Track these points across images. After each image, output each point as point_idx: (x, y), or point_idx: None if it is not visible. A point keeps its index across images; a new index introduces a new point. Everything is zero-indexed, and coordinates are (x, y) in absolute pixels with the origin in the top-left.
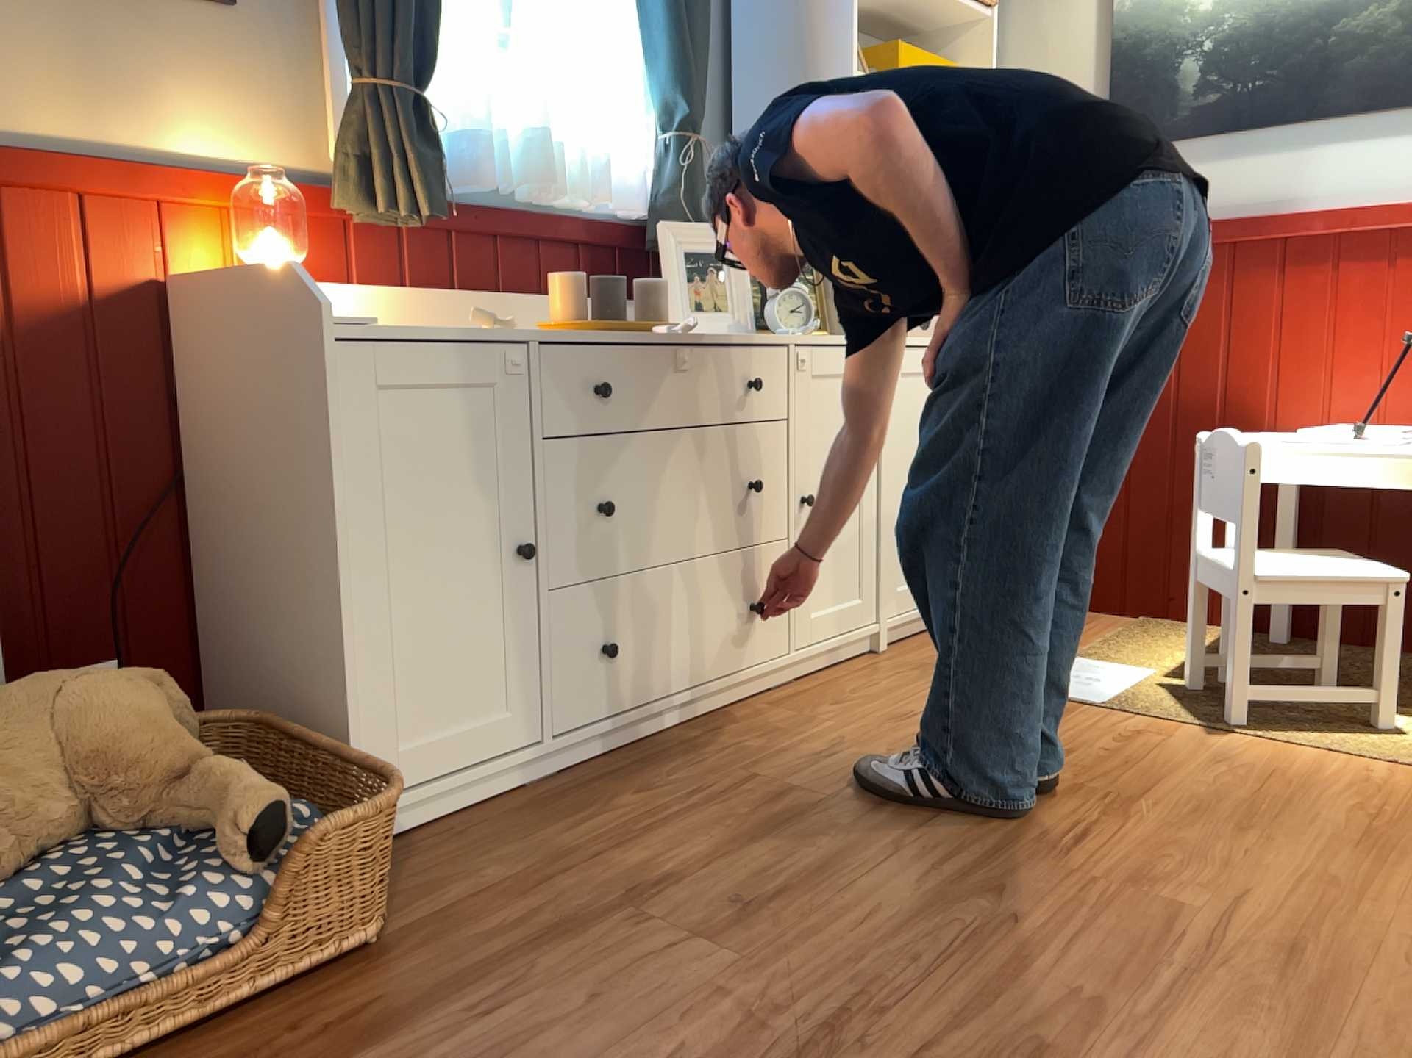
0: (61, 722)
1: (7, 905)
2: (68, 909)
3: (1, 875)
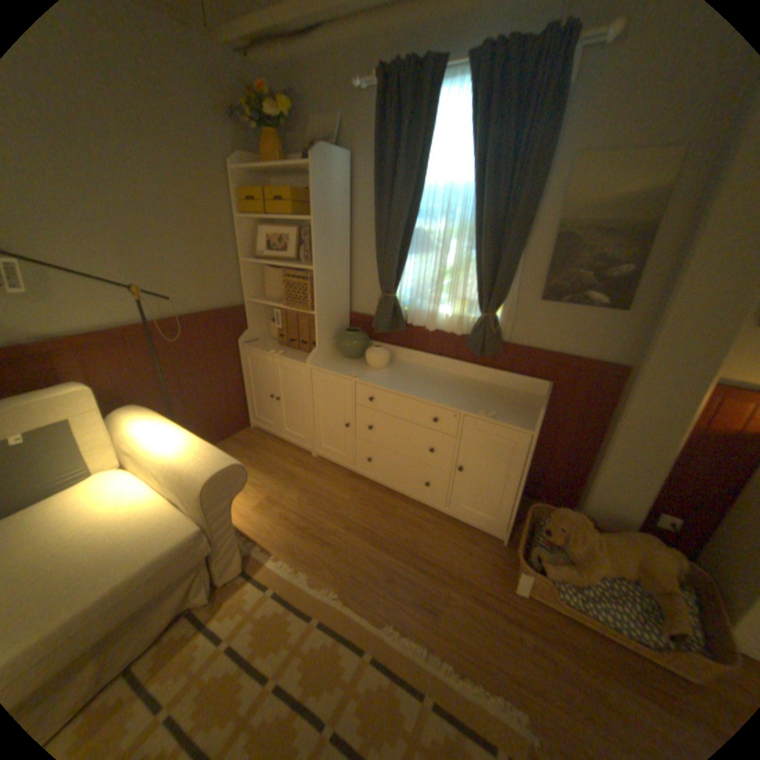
0: (645, 559)
1: (609, 586)
2: (619, 605)
3: (611, 580)
